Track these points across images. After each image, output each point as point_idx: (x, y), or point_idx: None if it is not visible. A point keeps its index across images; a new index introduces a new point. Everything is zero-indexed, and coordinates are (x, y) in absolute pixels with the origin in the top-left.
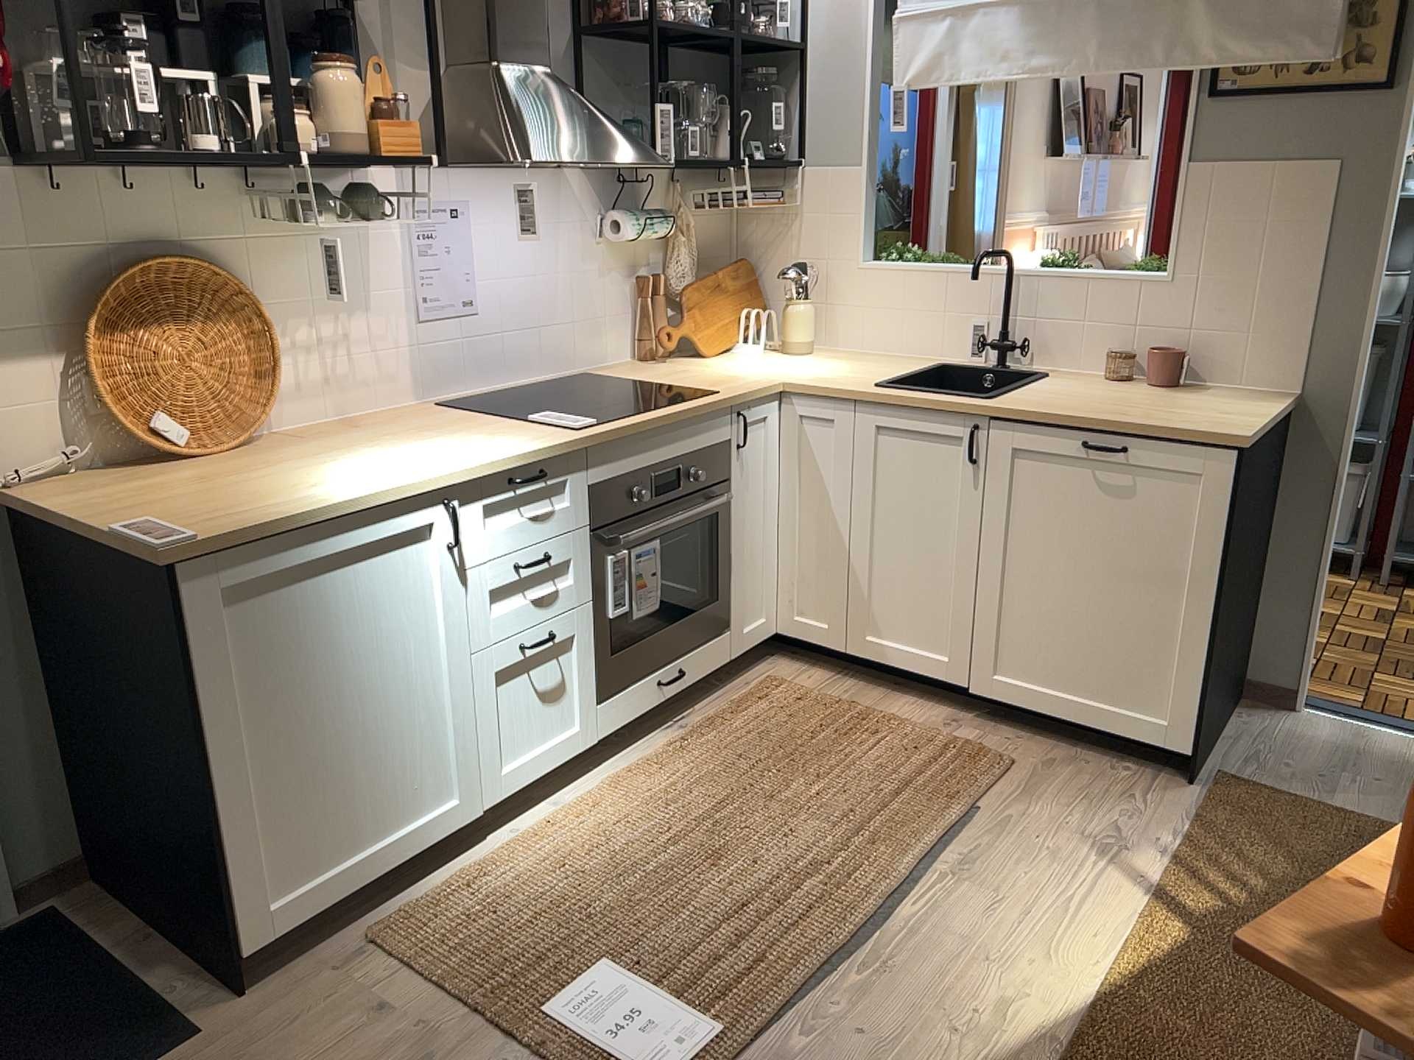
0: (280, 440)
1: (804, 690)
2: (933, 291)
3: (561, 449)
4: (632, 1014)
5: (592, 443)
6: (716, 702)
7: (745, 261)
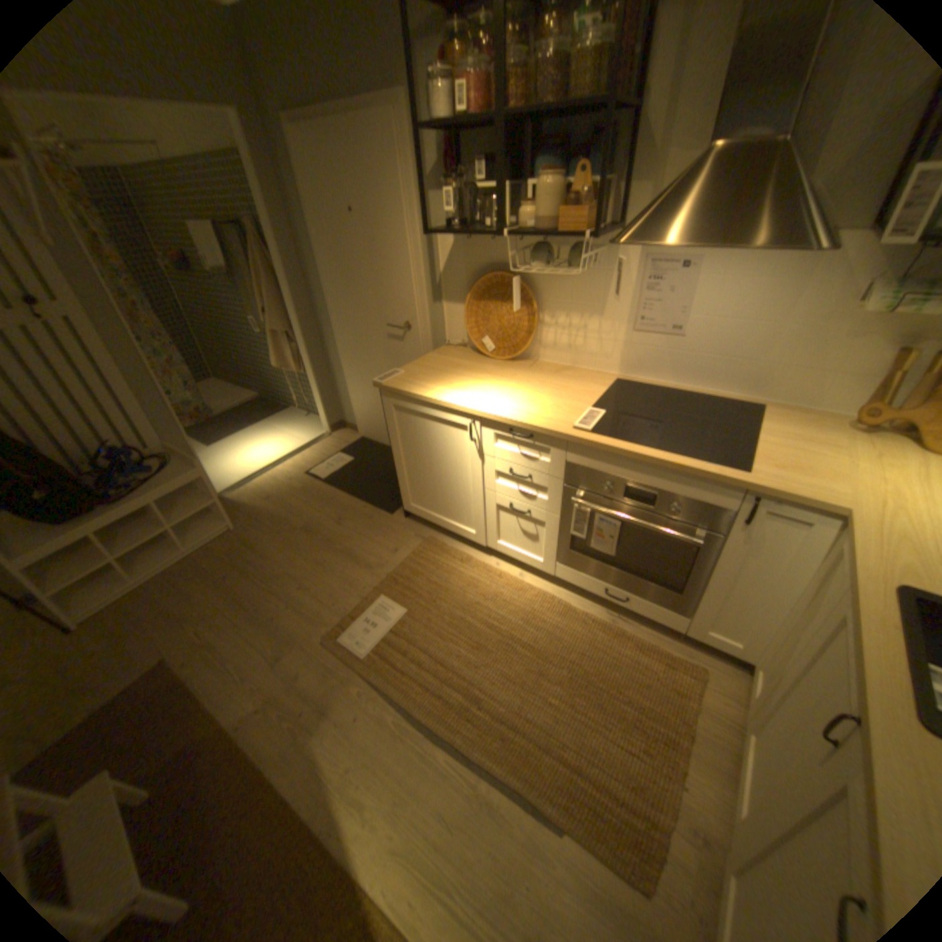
0: (527, 363)
1: (694, 696)
2: None
3: (542, 431)
4: (377, 622)
5: (569, 440)
6: (655, 637)
7: None
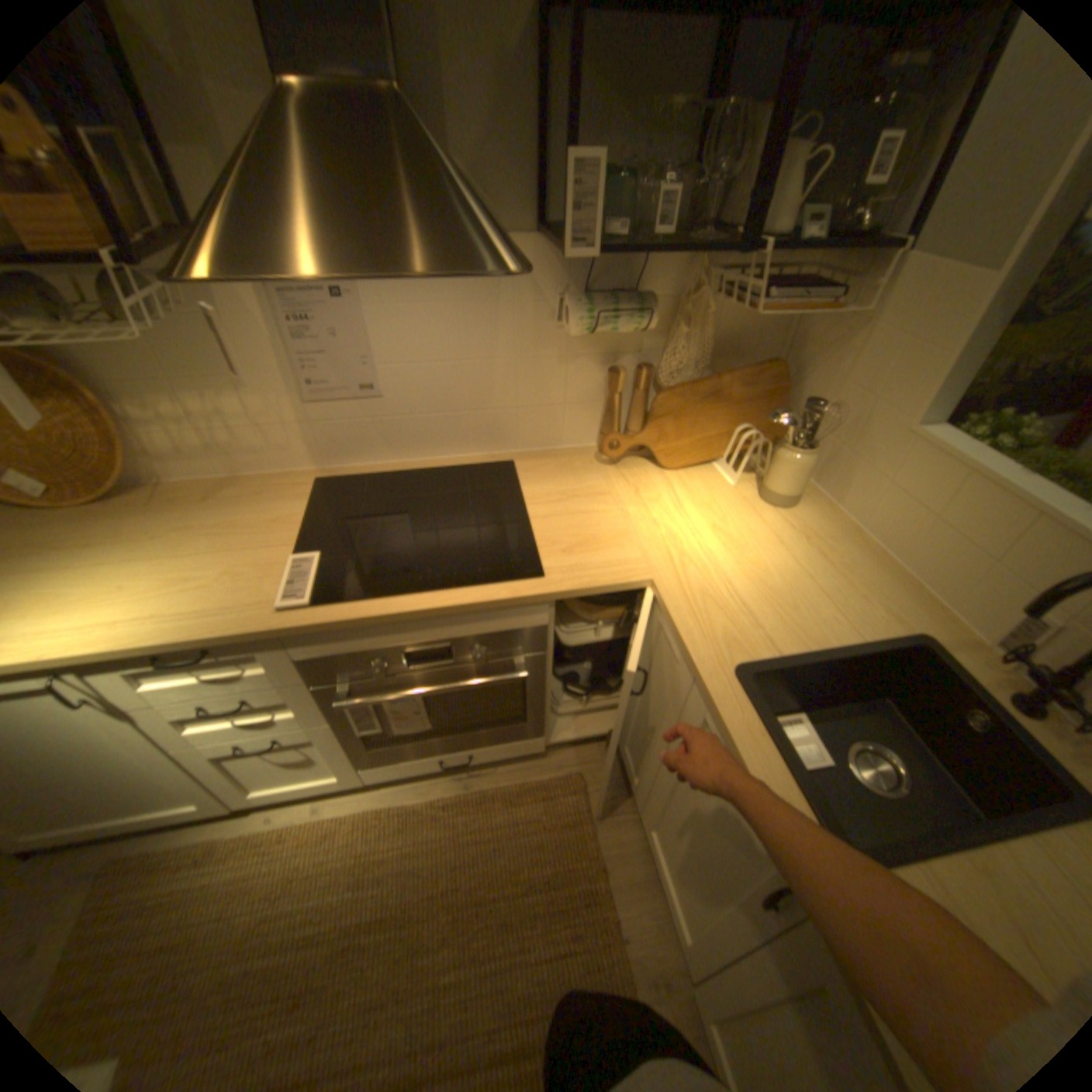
0: (139, 495)
1: (582, 814)
2: (994, 523)
3: (221, 639)
4: None
5: (281, 633)
6: (516, 770)
7: (793, 355)
